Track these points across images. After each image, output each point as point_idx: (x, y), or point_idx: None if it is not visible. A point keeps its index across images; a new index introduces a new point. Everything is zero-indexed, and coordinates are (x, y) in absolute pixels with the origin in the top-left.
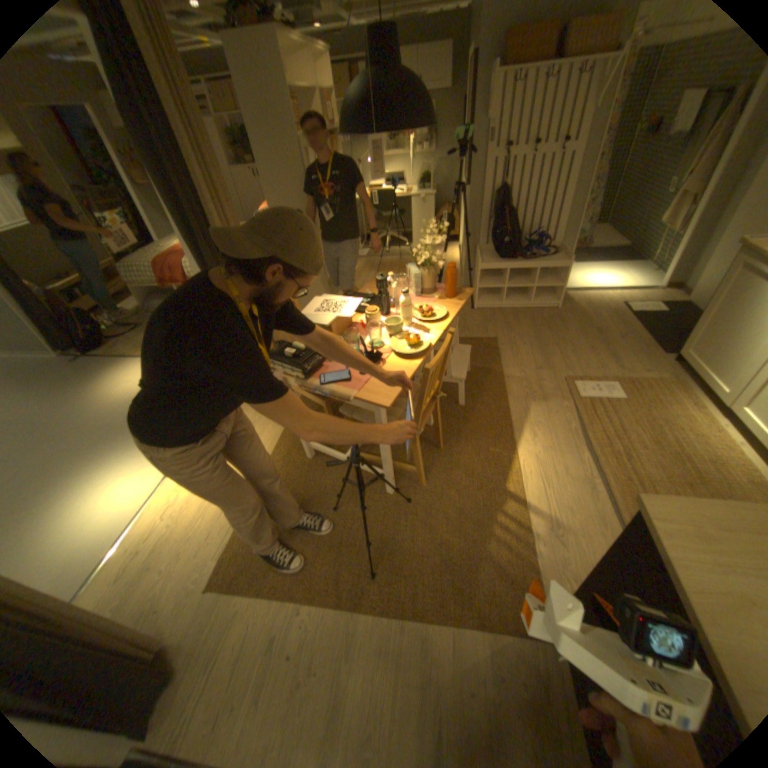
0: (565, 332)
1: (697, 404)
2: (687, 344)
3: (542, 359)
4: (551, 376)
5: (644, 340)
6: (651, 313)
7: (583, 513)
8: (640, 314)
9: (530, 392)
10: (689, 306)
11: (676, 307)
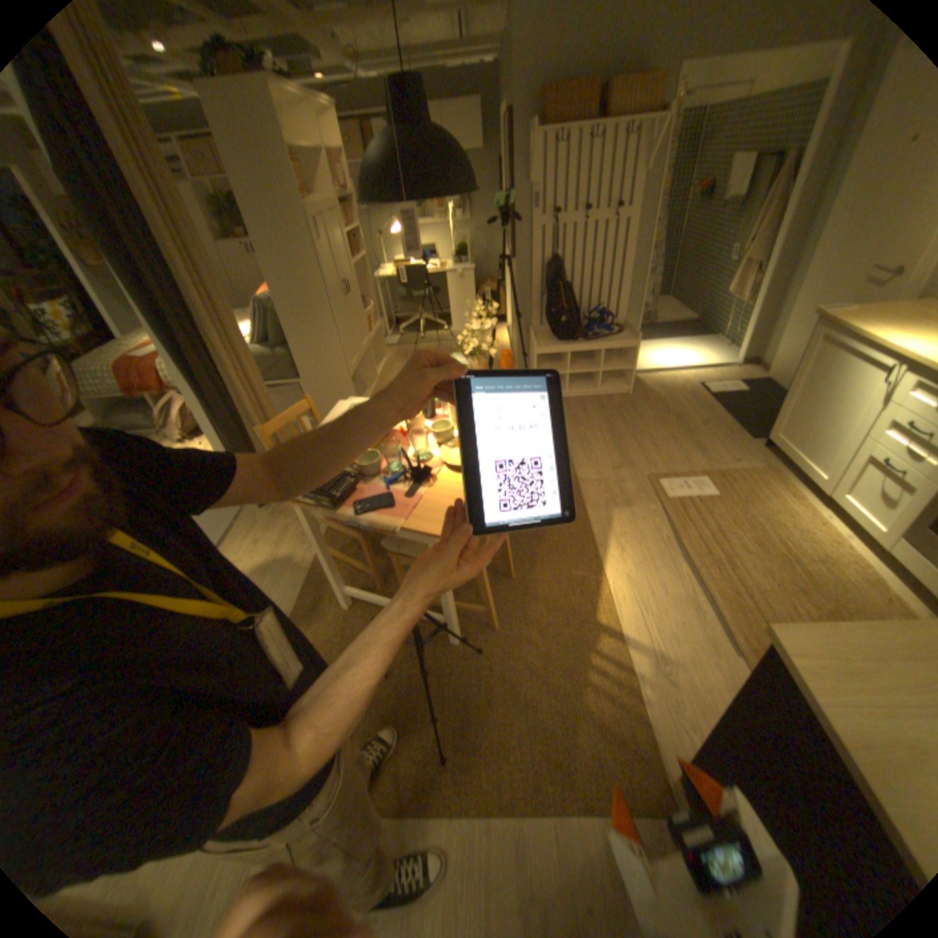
0: (640, 421)
1: (795, 495)
2: (774, 426)
3: (619, 456)
4: (631, 475)
5: (728, 425)
6: (731, 394)
7: (691, 641)
8: (720, 396)
9: (610, 497)
10: (770, 384)
11: (756, 385)
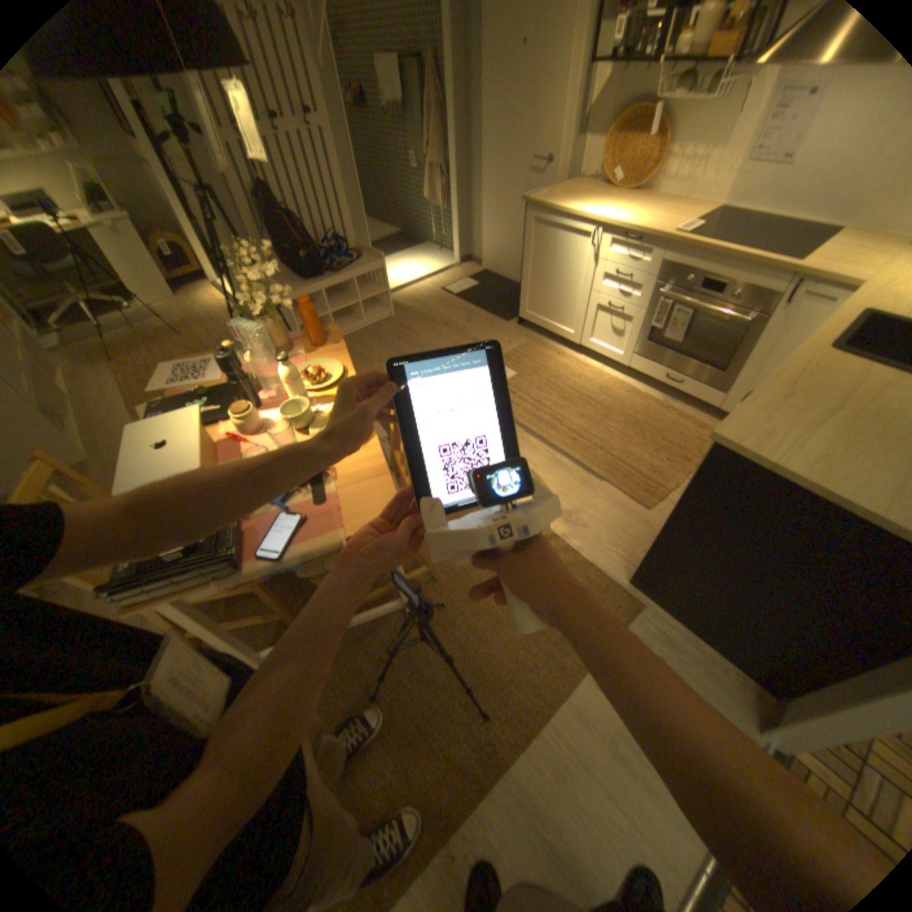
0: (420, 338)
1: (558, 352)
2: (513, 307)
3: None
4: None
5: (484, 317)
6: (469, 291)
7: (572, 489)
8: (463, 295)
9: None
10: (489, 274)
11: (481, 278)
